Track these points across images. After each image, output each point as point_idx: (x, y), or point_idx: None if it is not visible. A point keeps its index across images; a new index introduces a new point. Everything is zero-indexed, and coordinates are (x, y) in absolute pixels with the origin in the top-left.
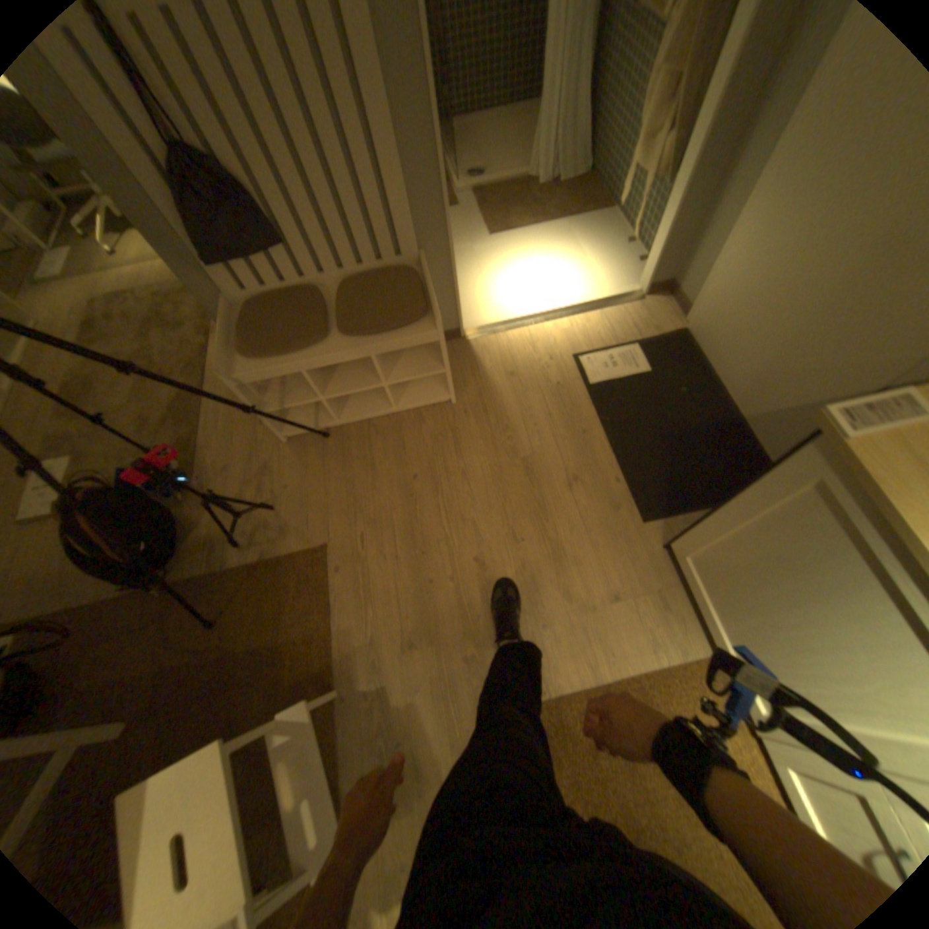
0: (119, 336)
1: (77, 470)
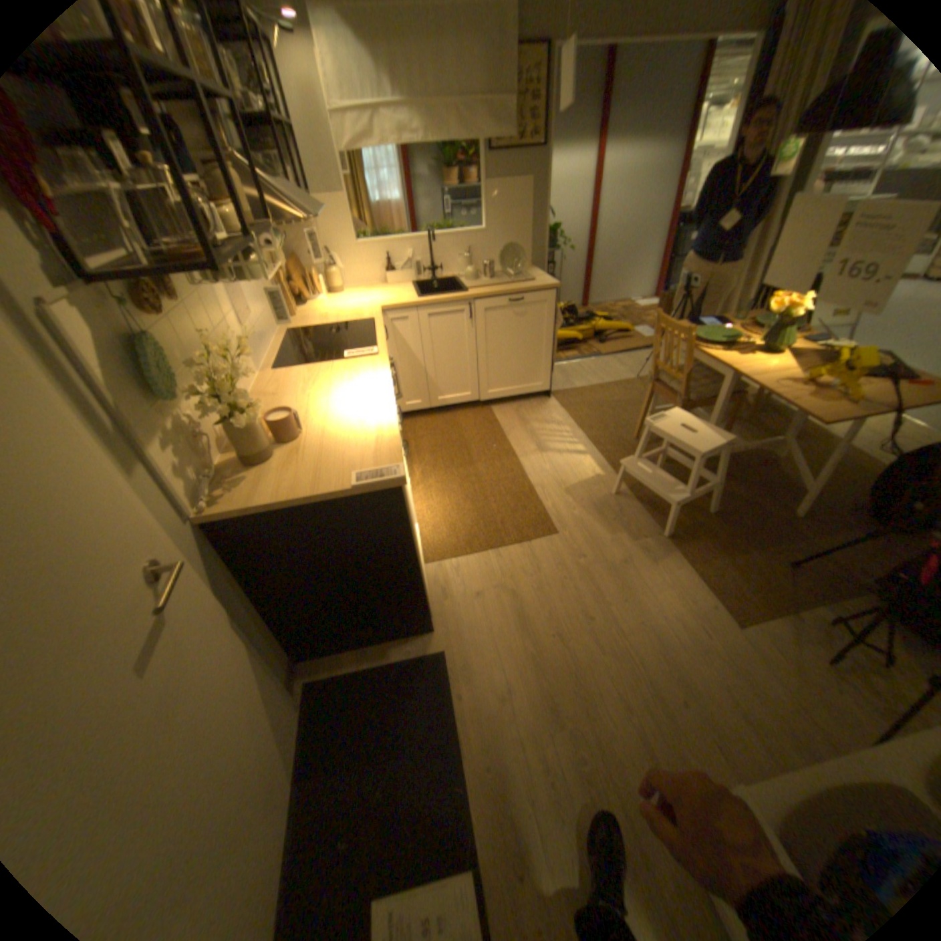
0: None
1: None
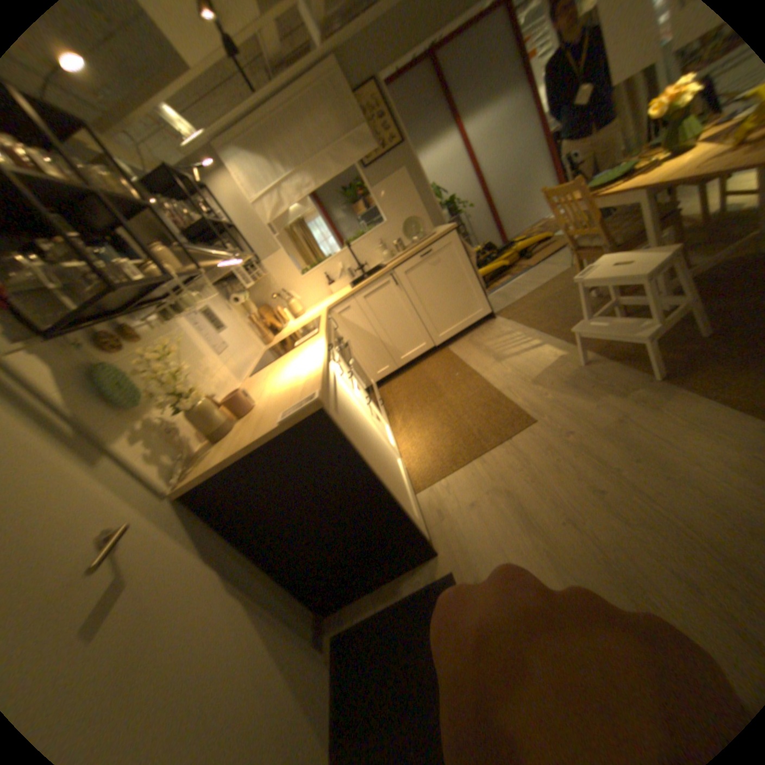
0: None
1: None
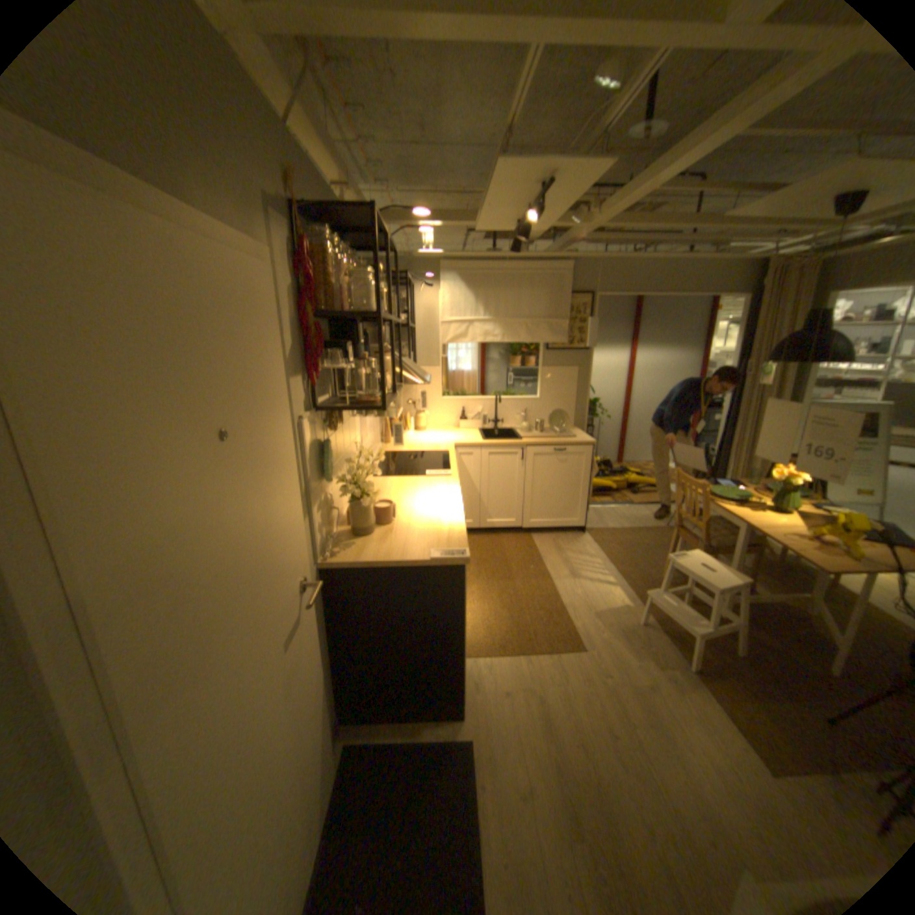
0: None
1: None
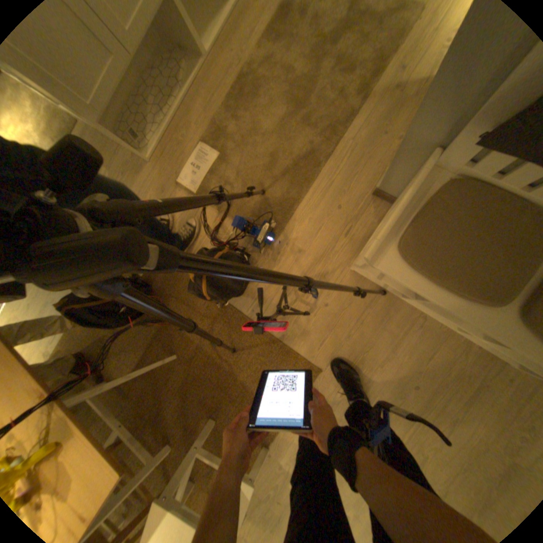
0: (299, 40)
1: (217, 168)
